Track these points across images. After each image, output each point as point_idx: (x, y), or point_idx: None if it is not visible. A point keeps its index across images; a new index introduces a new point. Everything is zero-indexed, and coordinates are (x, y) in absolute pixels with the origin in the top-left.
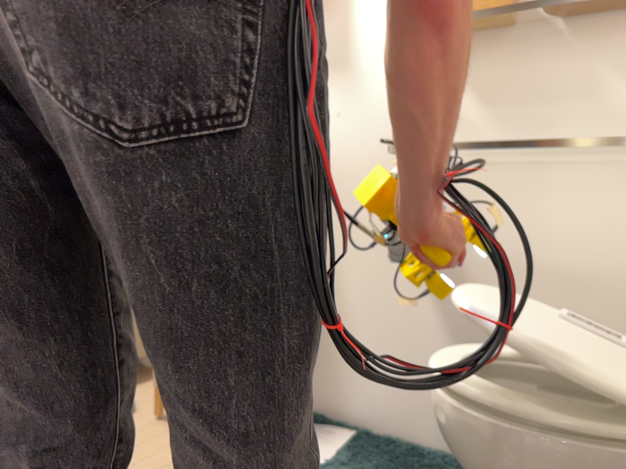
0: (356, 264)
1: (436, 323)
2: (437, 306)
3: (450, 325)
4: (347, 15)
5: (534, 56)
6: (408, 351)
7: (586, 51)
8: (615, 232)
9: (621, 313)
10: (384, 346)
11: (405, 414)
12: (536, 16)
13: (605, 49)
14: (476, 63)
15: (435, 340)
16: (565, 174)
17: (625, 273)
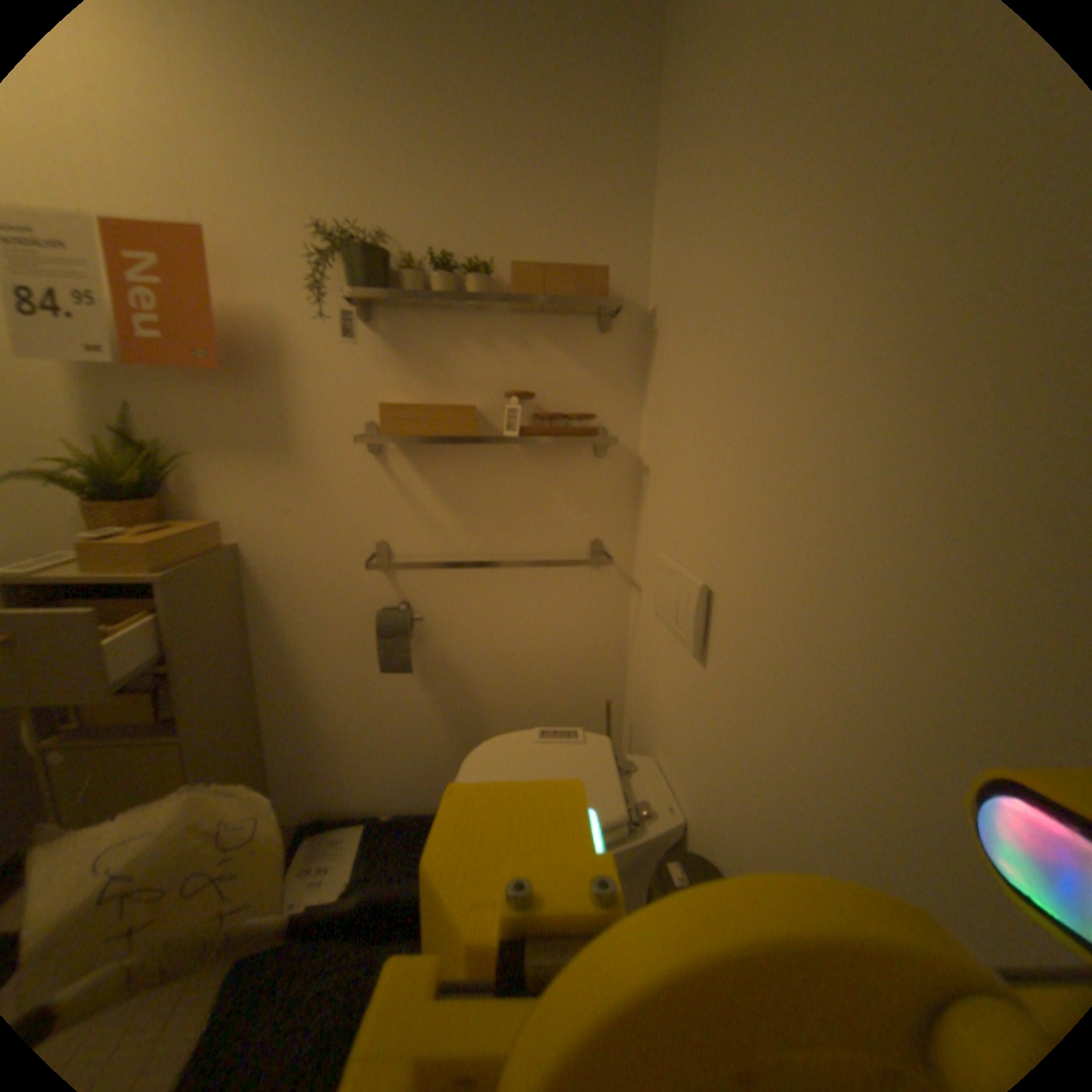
0: (339, 669)
1: (433, 709)
2: (432, 695)
3: (446, 709)
4: (284, 388)
5: (501, 468)
6: (408, 739)
7: (543, 468)
8: (570, 616)
9: (577, 674)
10: (381, 741)
11: (411, 792)
12: (500, 429)
13: (557, 468)
14: (448, 468)
15: (433, 724)
16: (532, 572)
17: (578, 645)
